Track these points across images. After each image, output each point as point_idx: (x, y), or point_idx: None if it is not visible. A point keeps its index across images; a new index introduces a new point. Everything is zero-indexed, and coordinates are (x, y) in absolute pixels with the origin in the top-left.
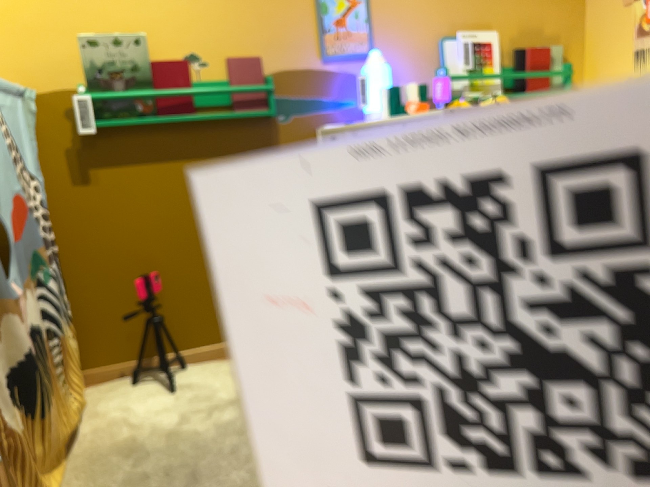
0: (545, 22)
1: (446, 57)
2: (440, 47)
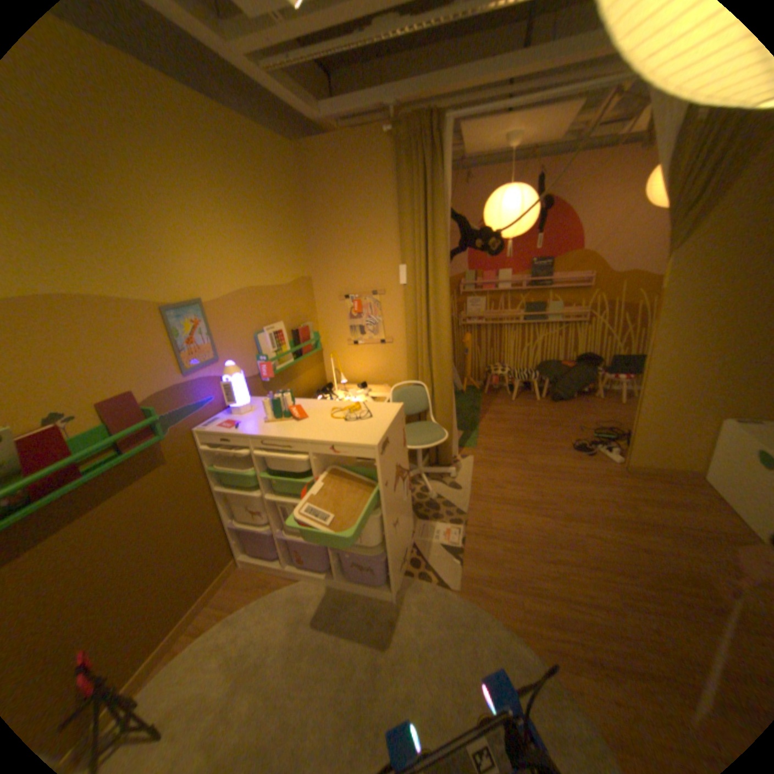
0: (300, 309)
1: (261, 346)
2: (255, 339)
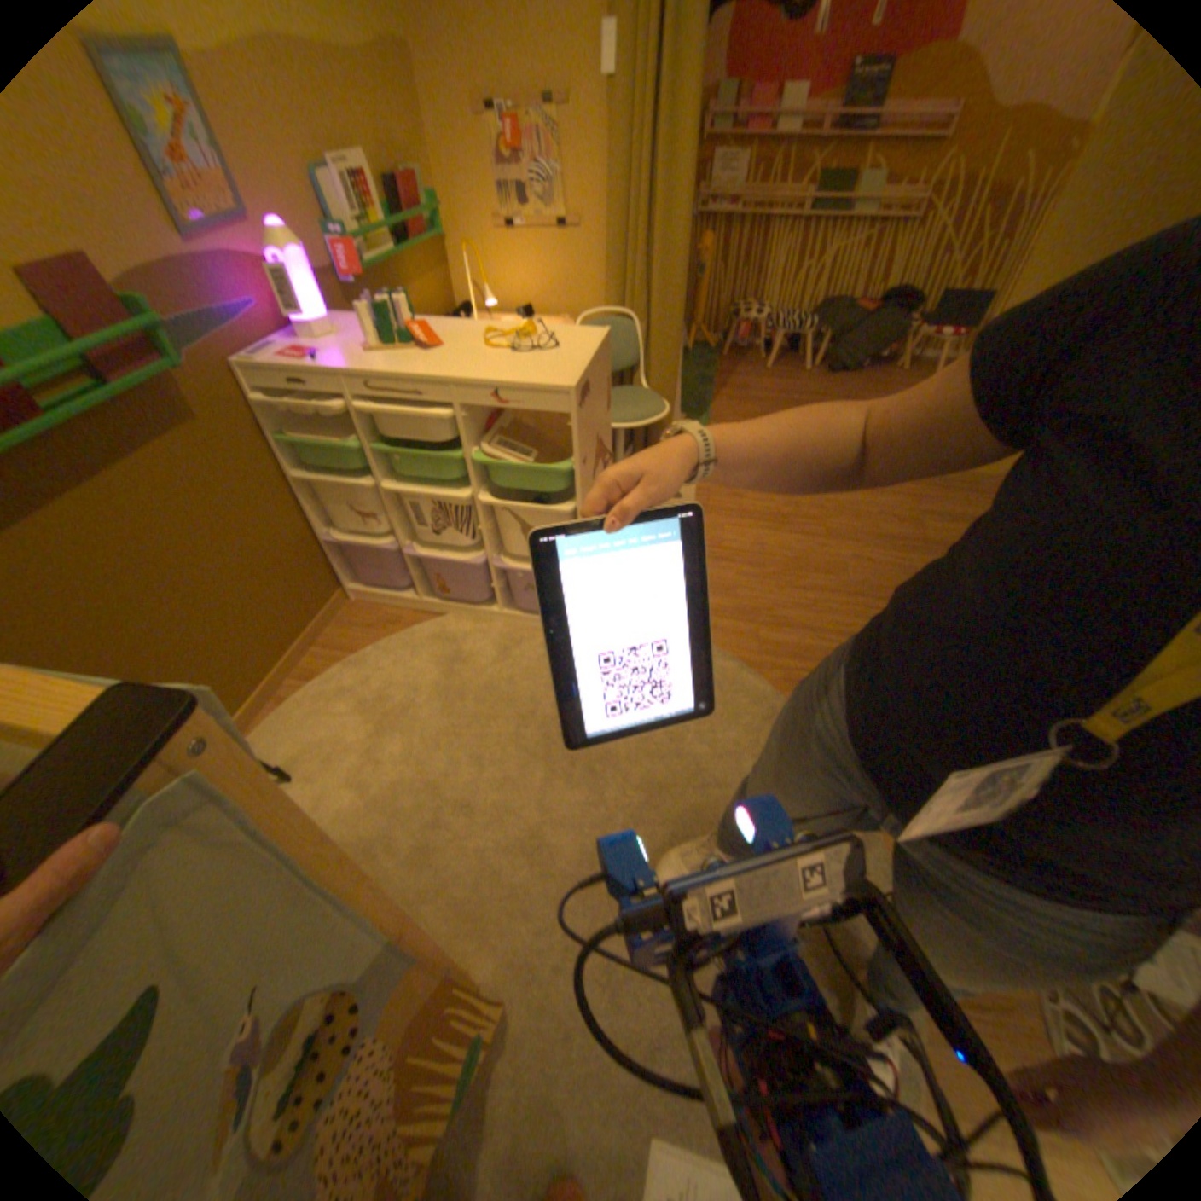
0: (391, 126)
1: (325, 200)
2: (310, 181)
